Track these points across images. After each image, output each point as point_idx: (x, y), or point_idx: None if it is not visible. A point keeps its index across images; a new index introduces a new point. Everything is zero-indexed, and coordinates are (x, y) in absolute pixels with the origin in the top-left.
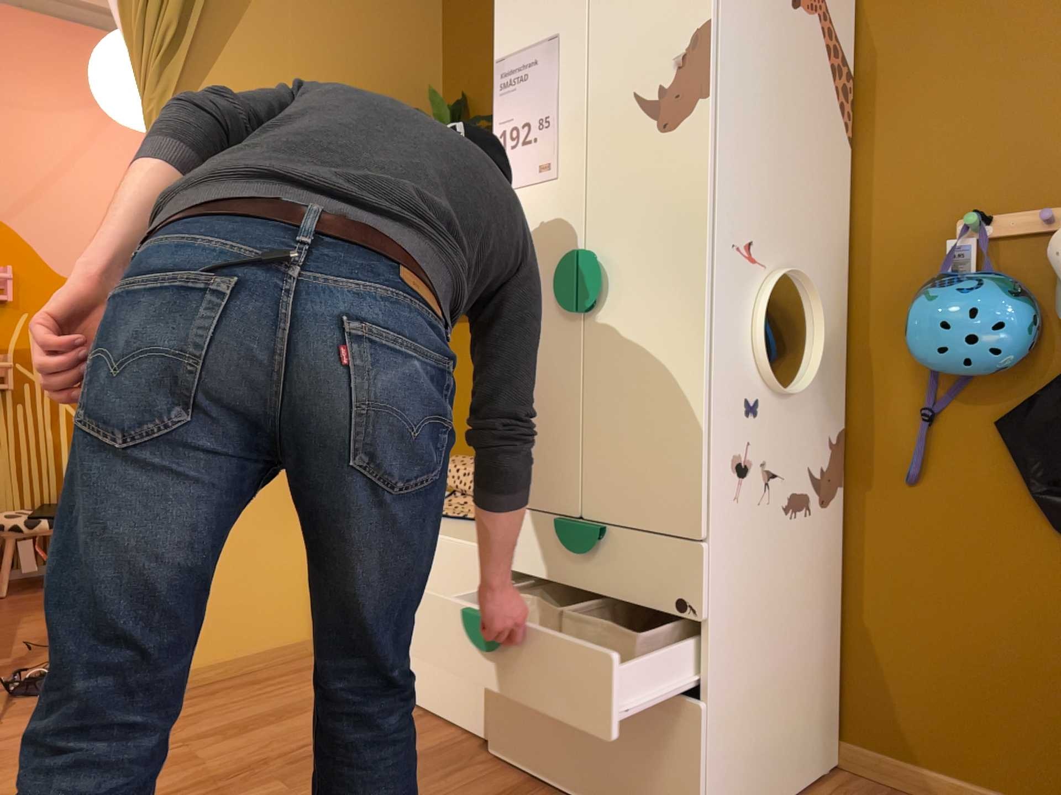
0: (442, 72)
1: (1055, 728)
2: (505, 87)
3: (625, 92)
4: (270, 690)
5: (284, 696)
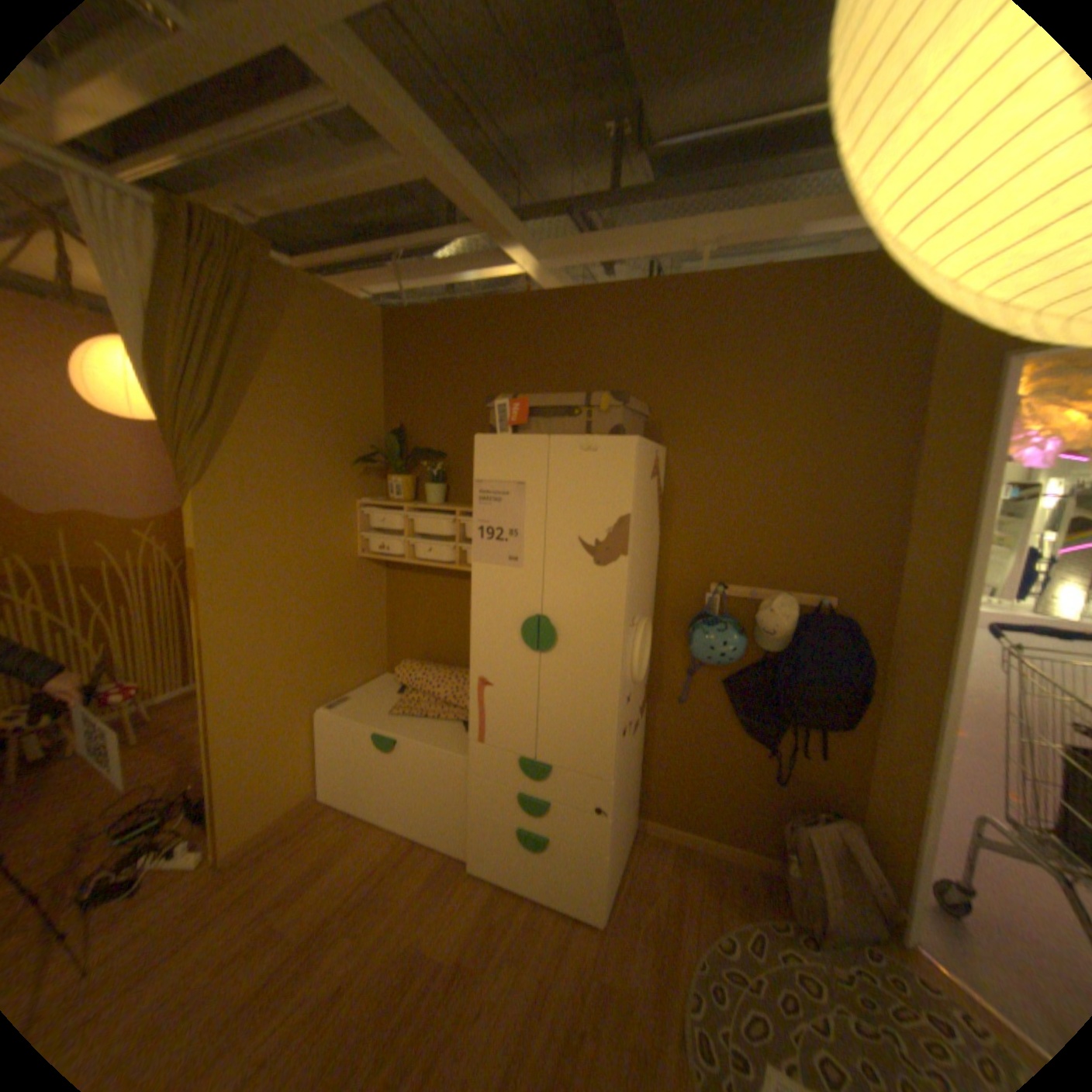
0: (383, 404)
1: (736, 814)
2: (482, 500)
3: (571, 535)
4: (300, 846)
5: (313, 850)
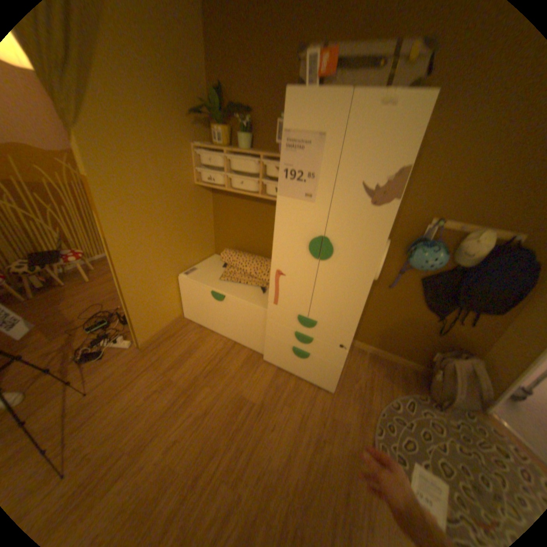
0: (204, 63)
1: (407, 344)
2: (289, 147)
3: (357, 180)
4: (178, 339)
5: (185, 342)
